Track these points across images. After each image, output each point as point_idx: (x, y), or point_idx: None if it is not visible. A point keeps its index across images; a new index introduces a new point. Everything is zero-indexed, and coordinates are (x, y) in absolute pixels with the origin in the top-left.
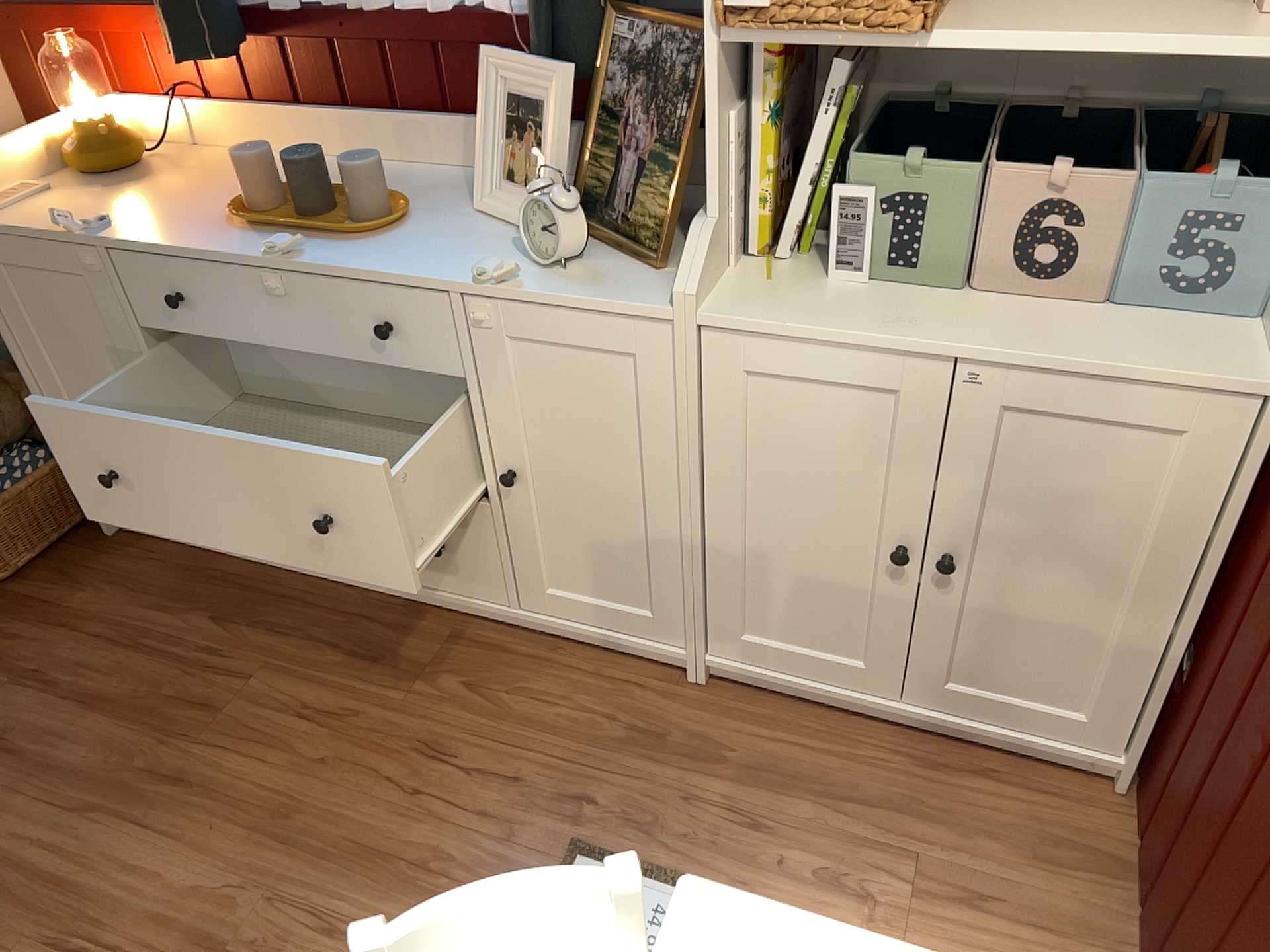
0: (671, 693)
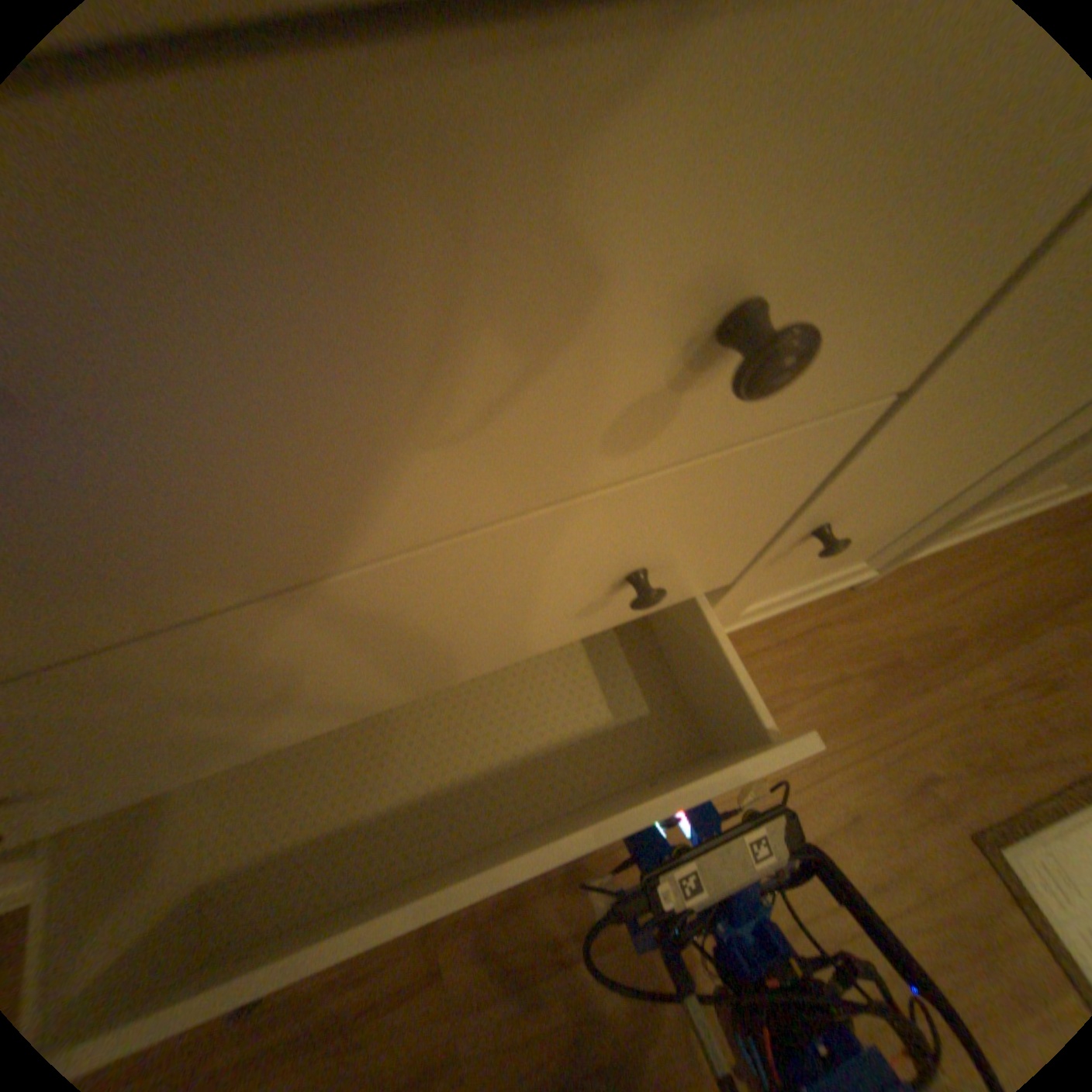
0: (859, 616)
